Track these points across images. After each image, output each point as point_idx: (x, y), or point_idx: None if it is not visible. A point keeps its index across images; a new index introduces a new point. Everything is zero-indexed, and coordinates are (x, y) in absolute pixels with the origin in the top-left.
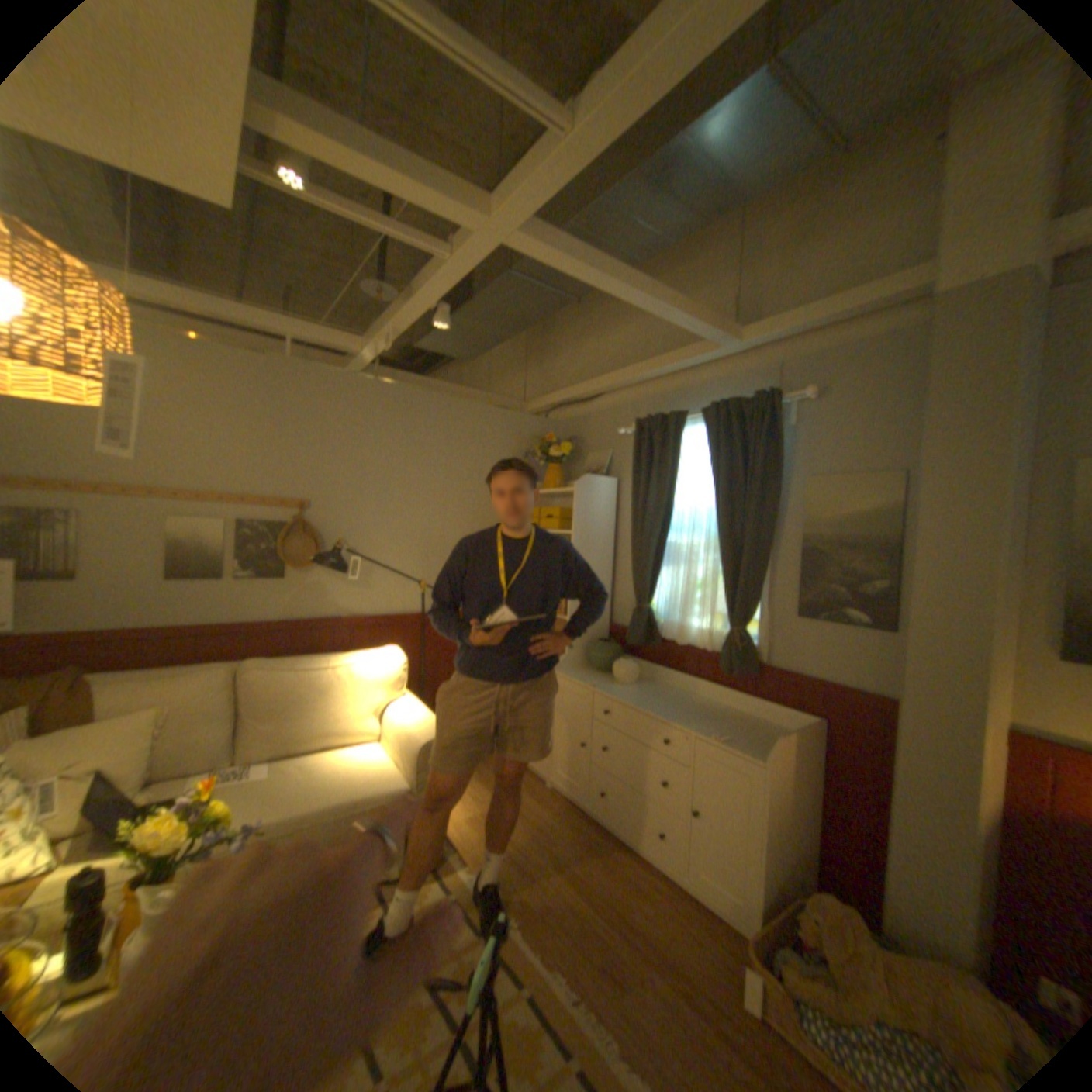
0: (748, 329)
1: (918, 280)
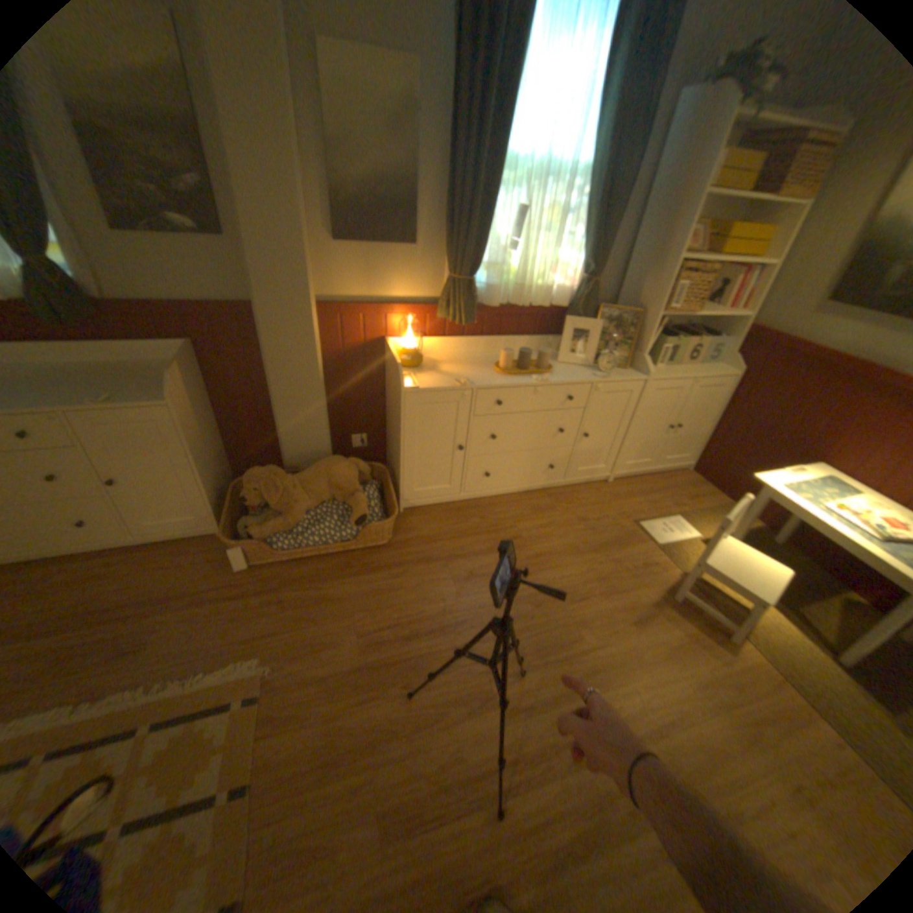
0: None
1: None
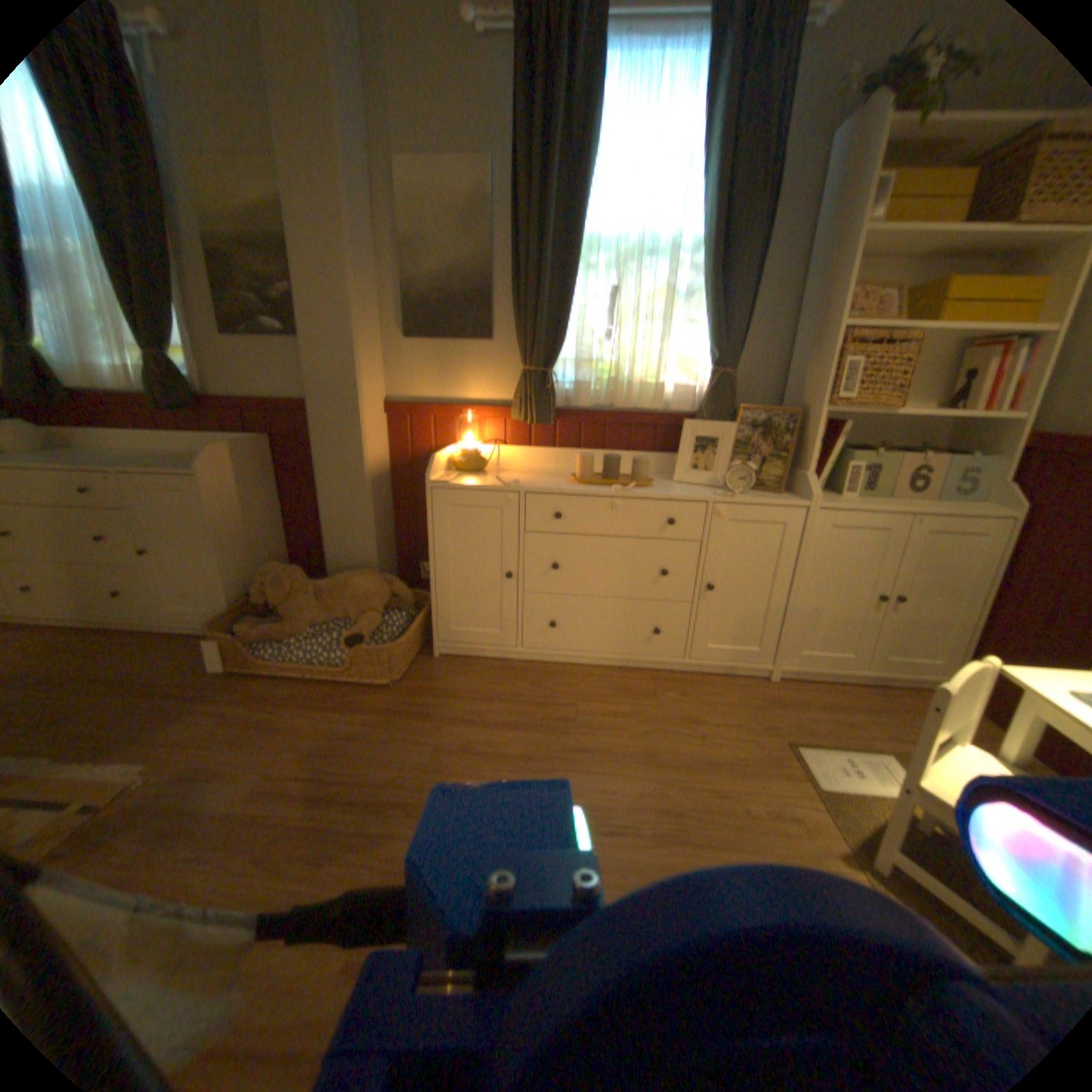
0: None
1: None
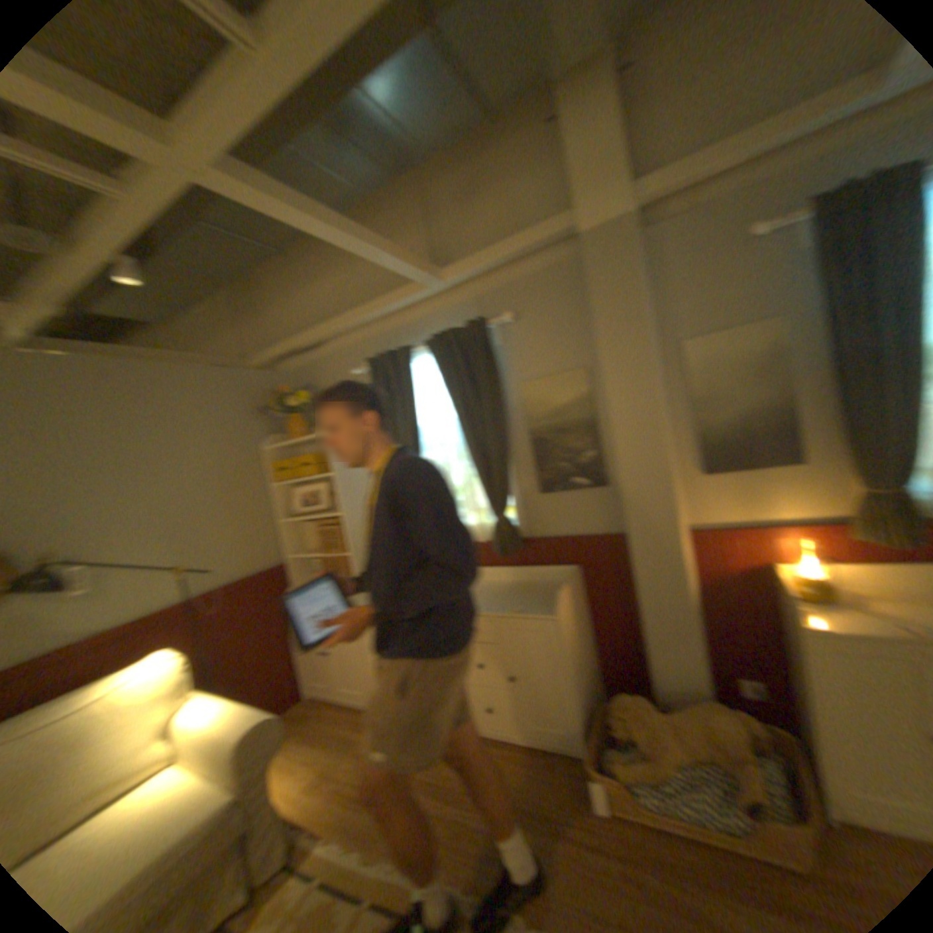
0: (448, 271)
1: (564, 225)
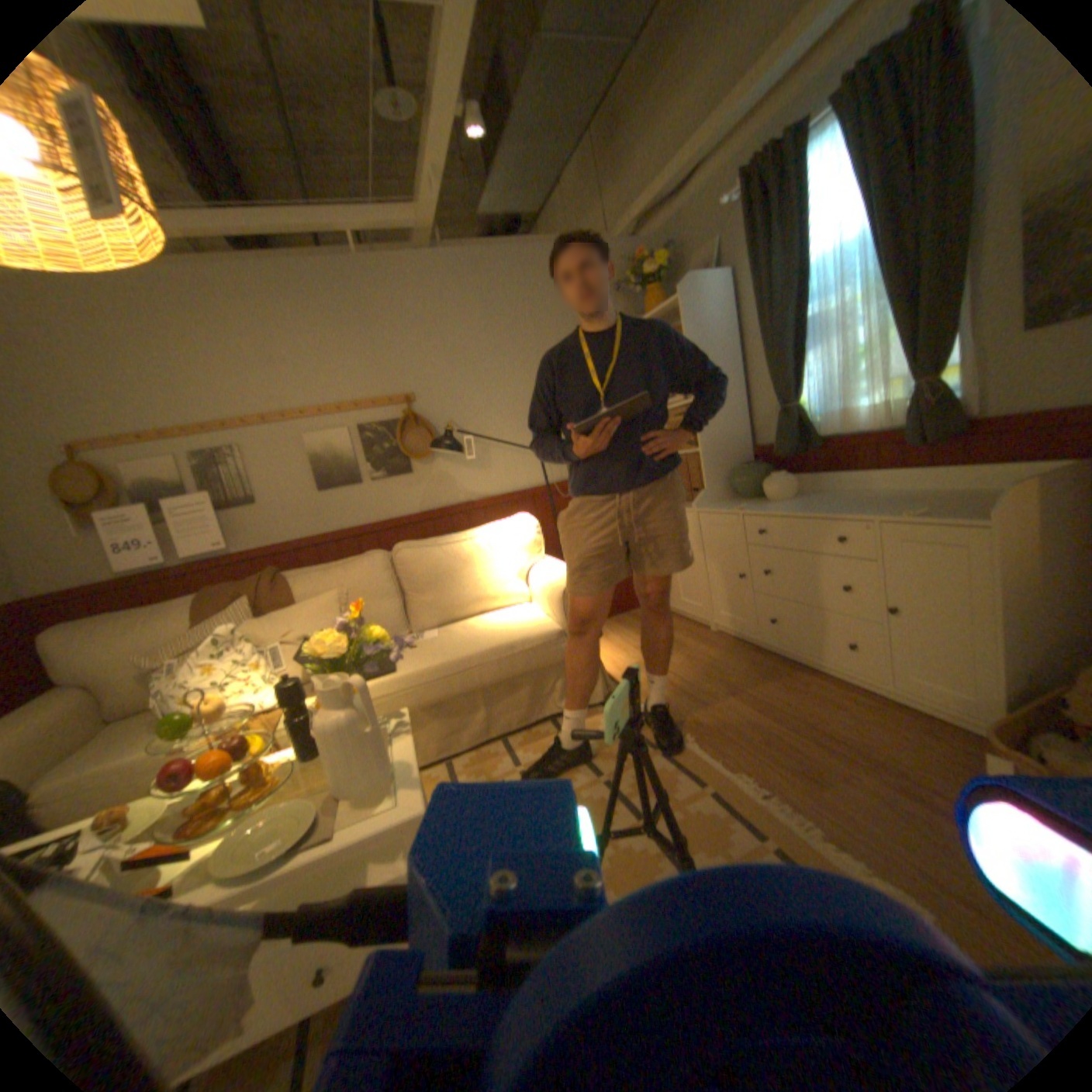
0: None
1: None
